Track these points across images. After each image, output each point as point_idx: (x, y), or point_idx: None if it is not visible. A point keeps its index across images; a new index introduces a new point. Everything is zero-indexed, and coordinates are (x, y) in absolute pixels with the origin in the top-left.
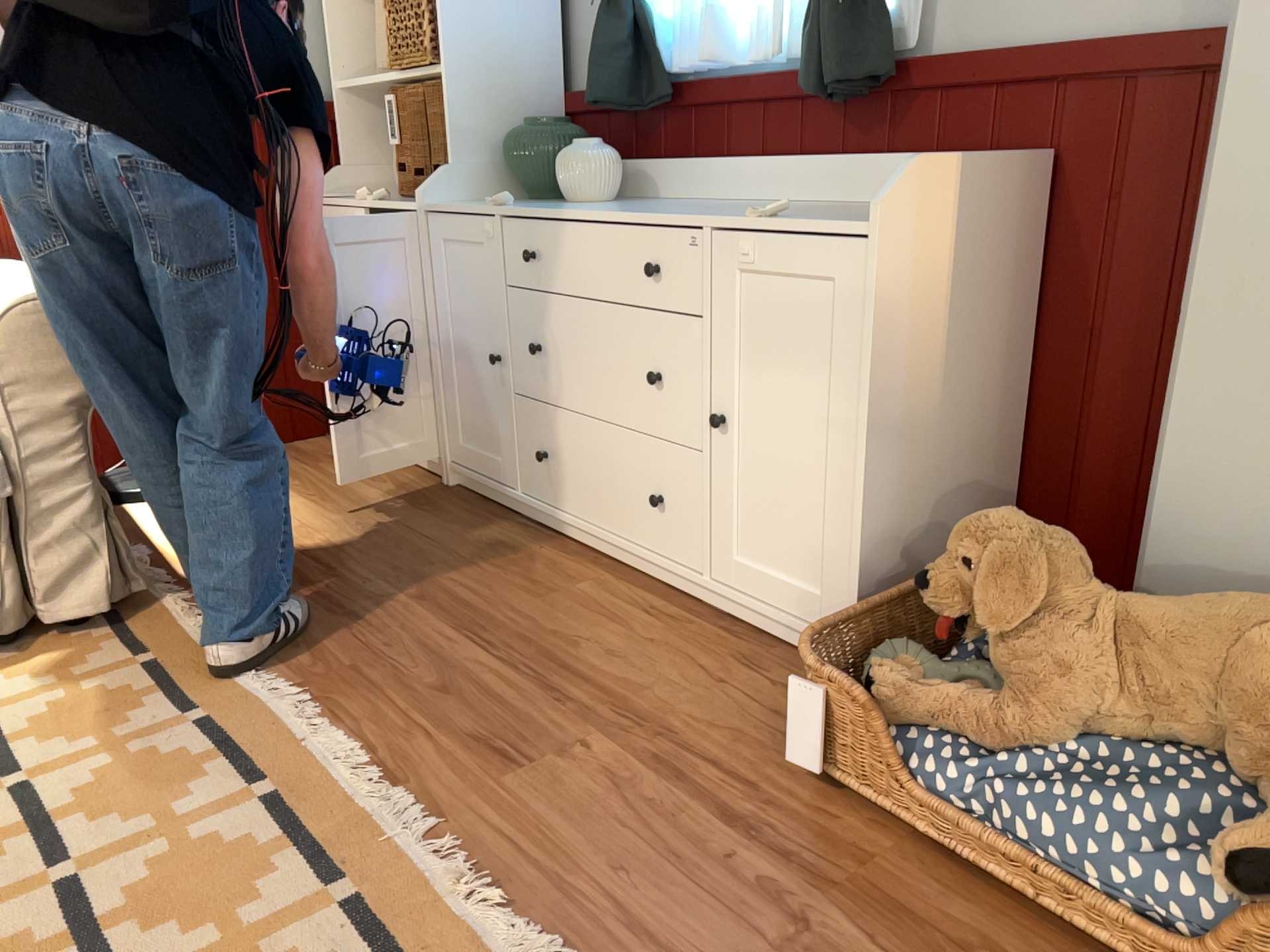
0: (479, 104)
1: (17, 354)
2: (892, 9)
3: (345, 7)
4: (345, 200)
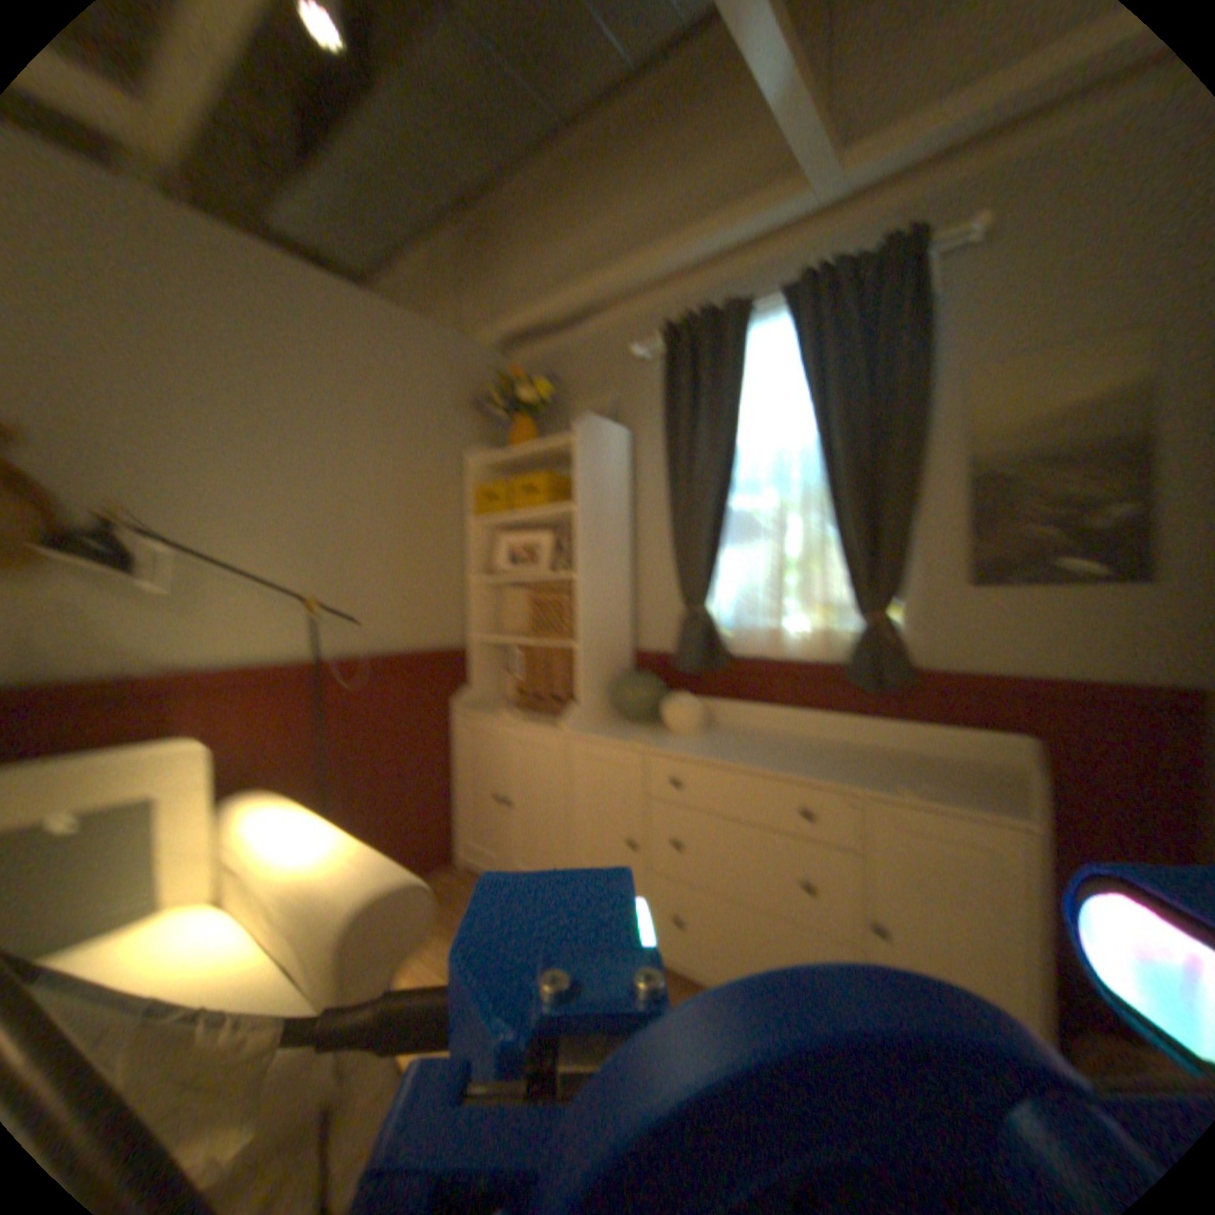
0: (598, 663)
1: (358, 953)
2: (905, 640)
3: (484, 592)
4: (479, 710)
